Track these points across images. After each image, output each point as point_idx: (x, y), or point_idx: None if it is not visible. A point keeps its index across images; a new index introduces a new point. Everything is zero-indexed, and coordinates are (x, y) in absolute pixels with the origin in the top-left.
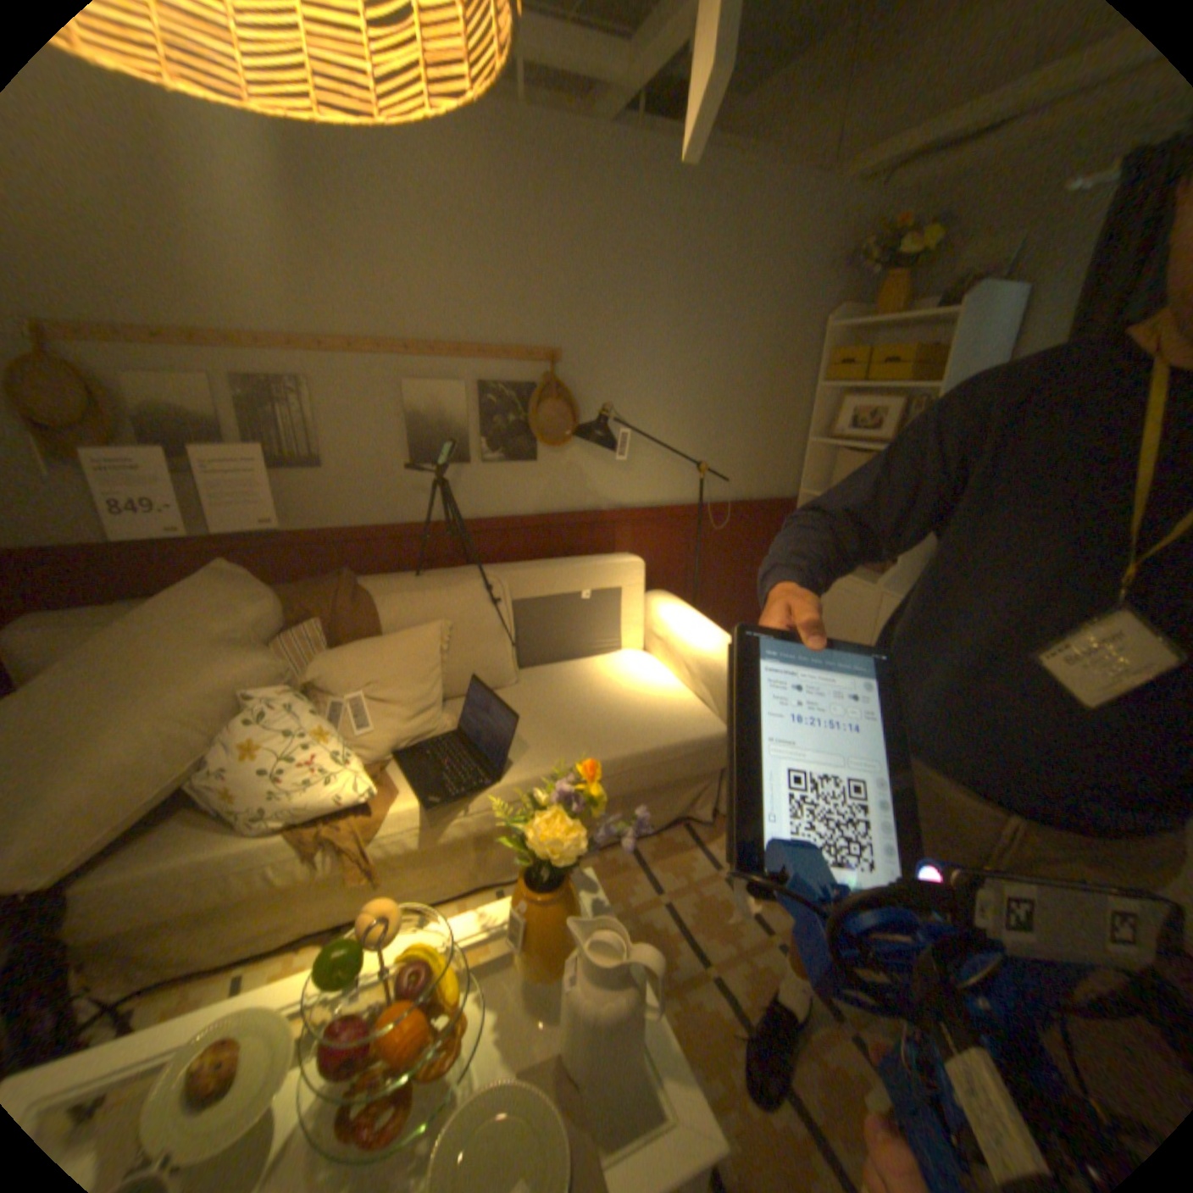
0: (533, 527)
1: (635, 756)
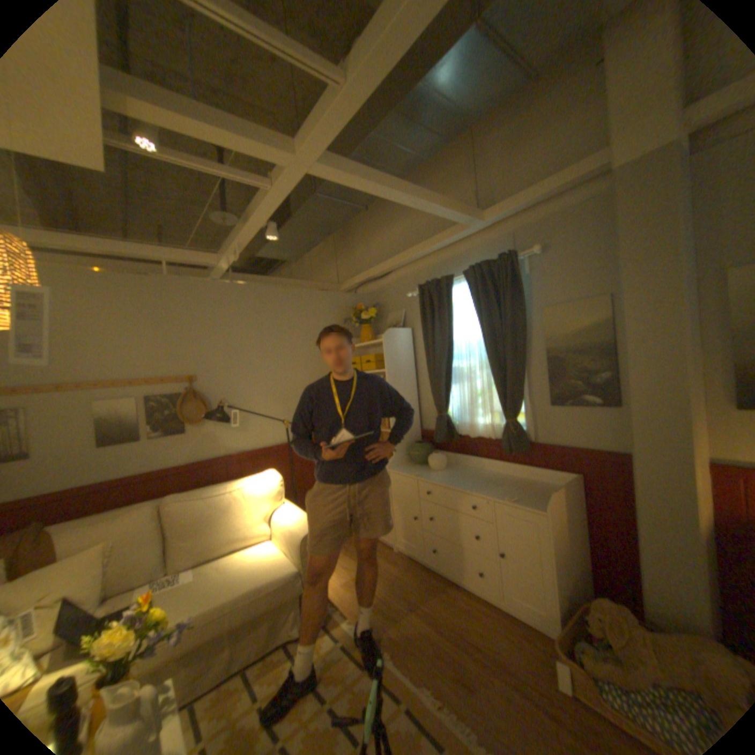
0: (184, 473)
1: (231, 602)
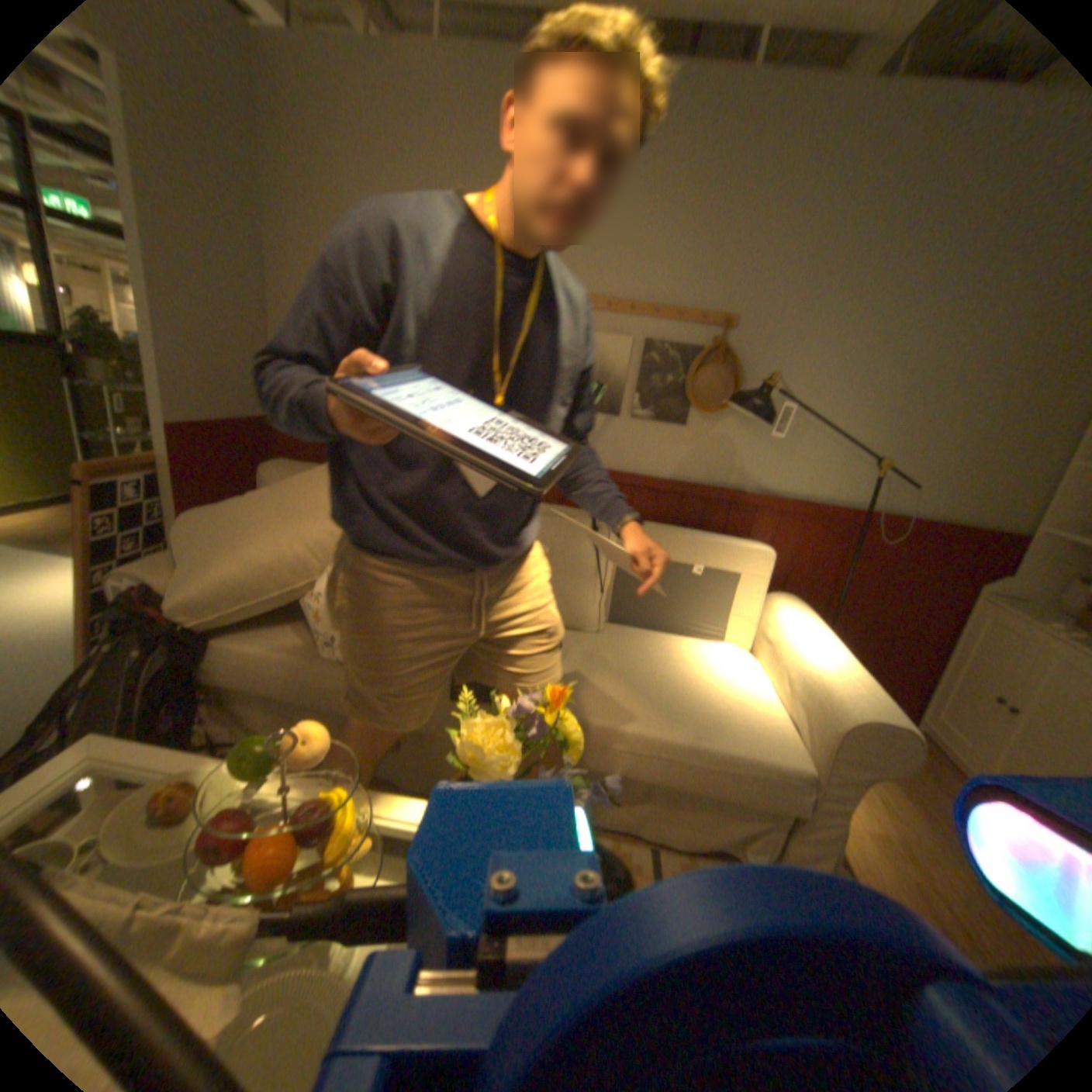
0: (664, 491)
1: (679, 747)
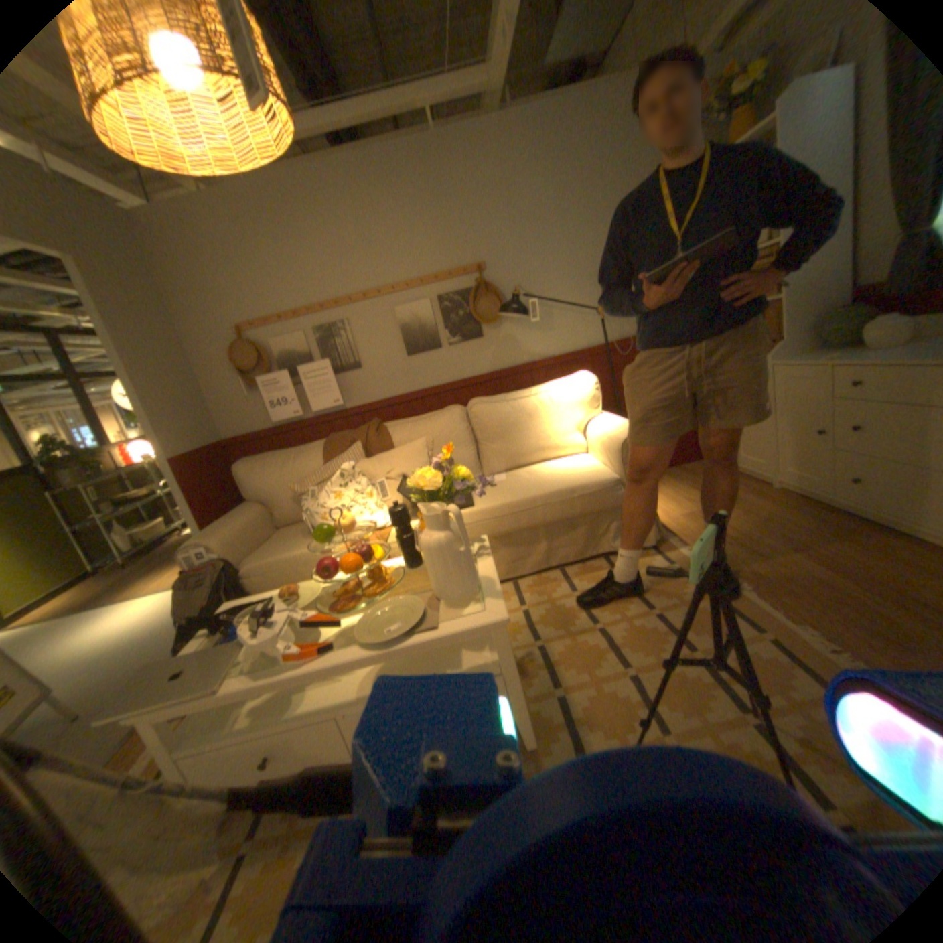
0: (488, 380)
1: (542, 494)
